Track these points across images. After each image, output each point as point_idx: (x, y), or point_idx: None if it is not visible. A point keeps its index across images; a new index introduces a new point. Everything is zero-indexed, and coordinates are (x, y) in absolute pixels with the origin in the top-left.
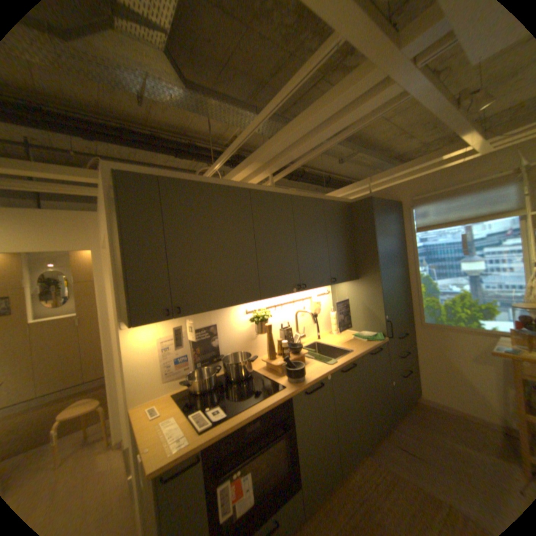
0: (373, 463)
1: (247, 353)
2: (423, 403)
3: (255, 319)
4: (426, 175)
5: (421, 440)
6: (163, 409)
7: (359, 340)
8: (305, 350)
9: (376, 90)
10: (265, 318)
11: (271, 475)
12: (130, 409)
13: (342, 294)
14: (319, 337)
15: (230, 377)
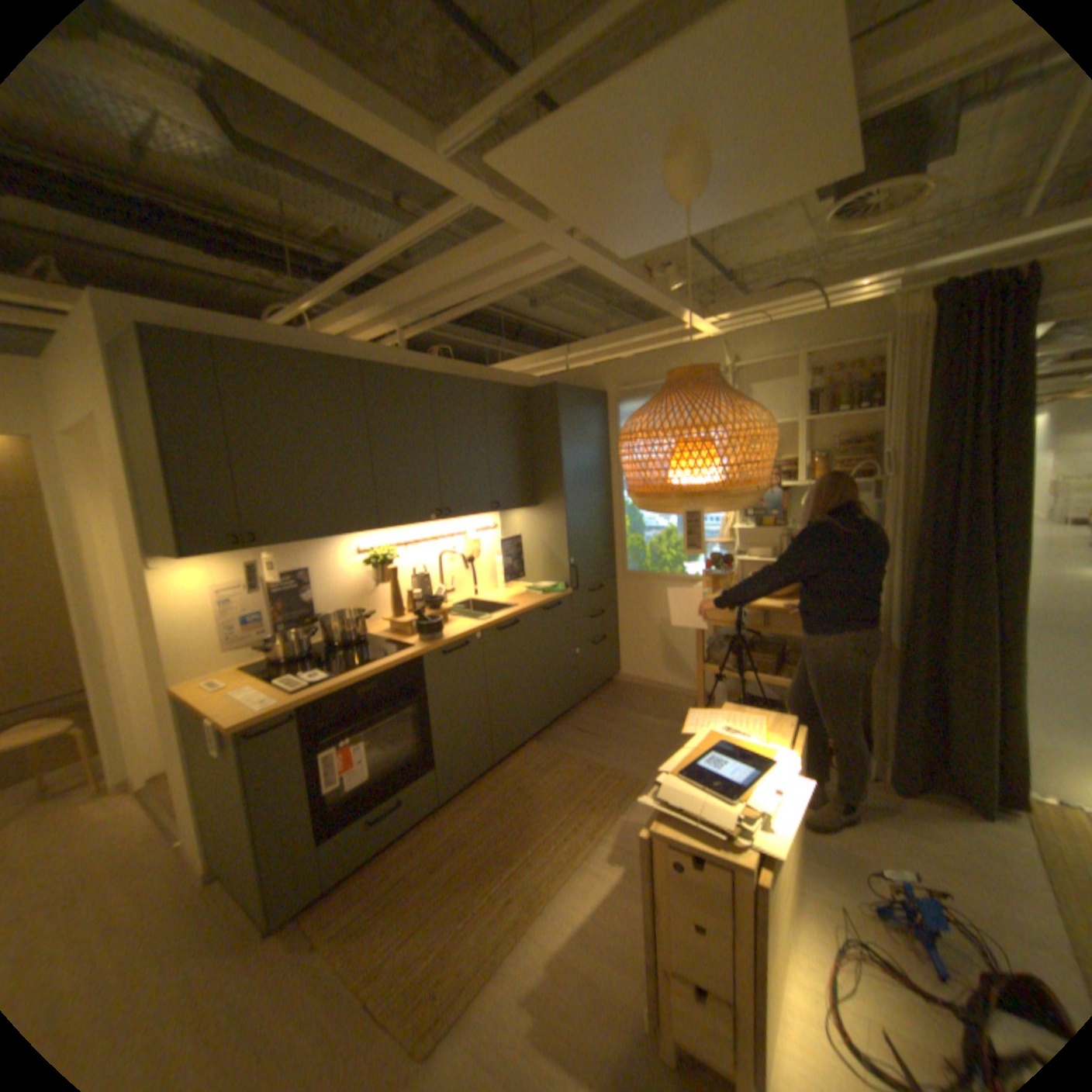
0: (538, 748)
1: (359, 611)
2: (620, 681)
3: (371, 562)
4: (637, 357)
5: (603, 719)
6: (229, 684)
7: (532, 594)
8: (451, 610)
9: (534, 252)
10: (388, 561)
11: (391, 753)
12: (171, 689)
13: (515, 530)
14: (476, 593)
15: (332, 644)
